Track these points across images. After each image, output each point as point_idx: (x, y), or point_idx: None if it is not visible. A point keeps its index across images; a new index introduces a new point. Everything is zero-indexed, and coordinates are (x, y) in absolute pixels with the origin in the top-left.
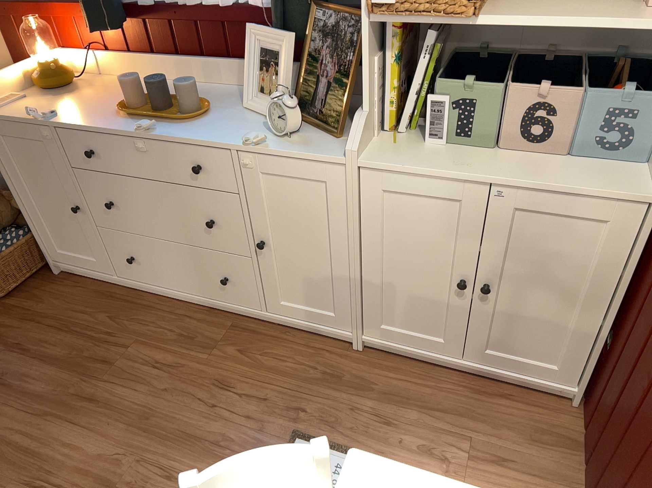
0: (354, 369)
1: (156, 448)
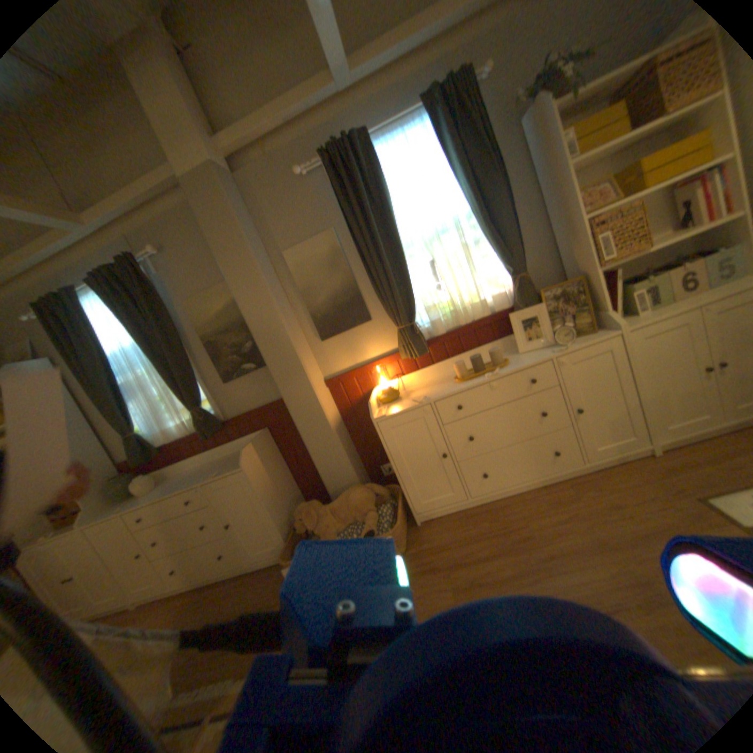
0: (674, 463)
1: (638, 556)
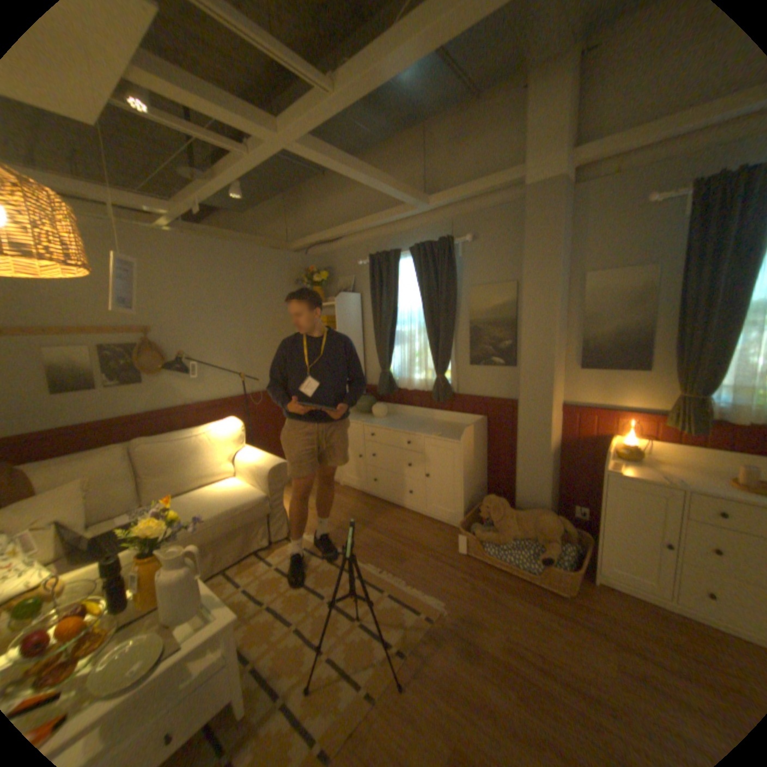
0: None
1: None
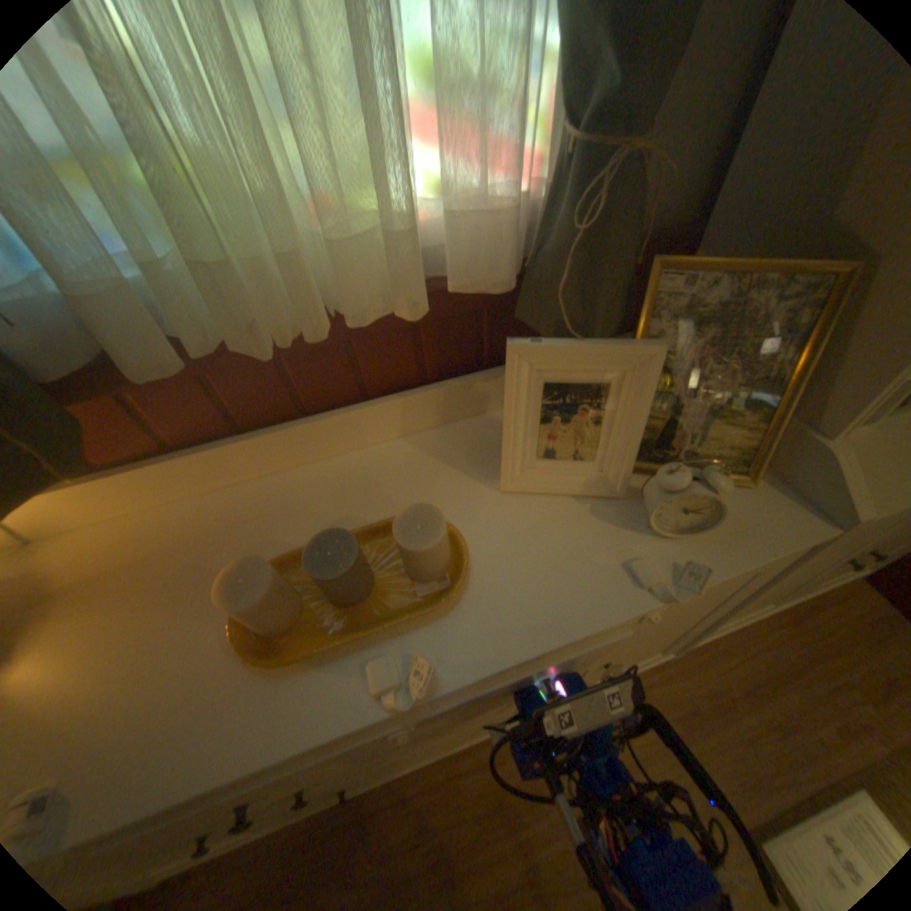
0: (699, 692)
1: None
